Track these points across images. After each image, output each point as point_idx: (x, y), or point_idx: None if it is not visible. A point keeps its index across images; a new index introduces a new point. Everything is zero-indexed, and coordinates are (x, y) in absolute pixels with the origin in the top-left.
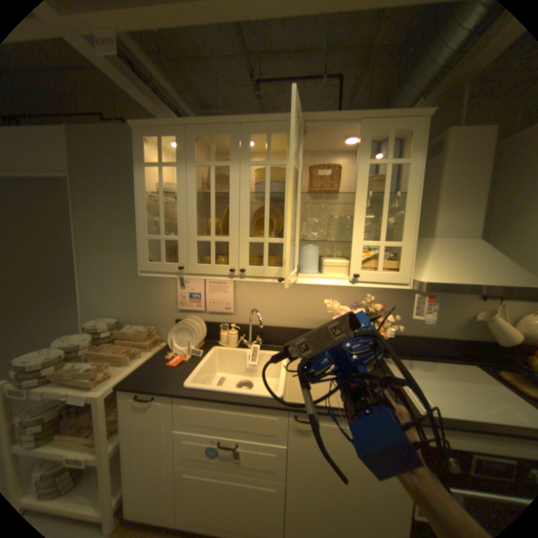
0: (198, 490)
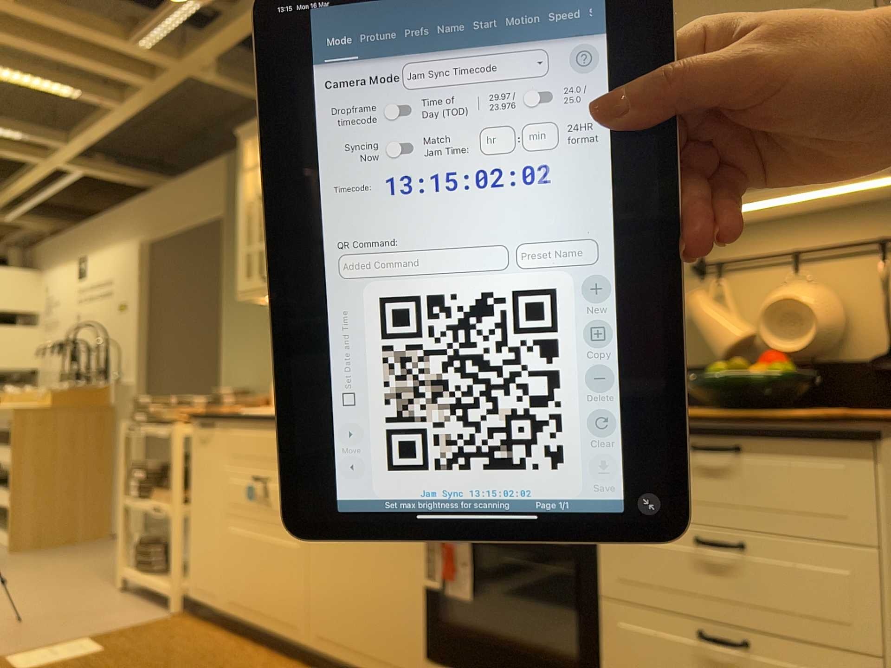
0: (239, 549)
